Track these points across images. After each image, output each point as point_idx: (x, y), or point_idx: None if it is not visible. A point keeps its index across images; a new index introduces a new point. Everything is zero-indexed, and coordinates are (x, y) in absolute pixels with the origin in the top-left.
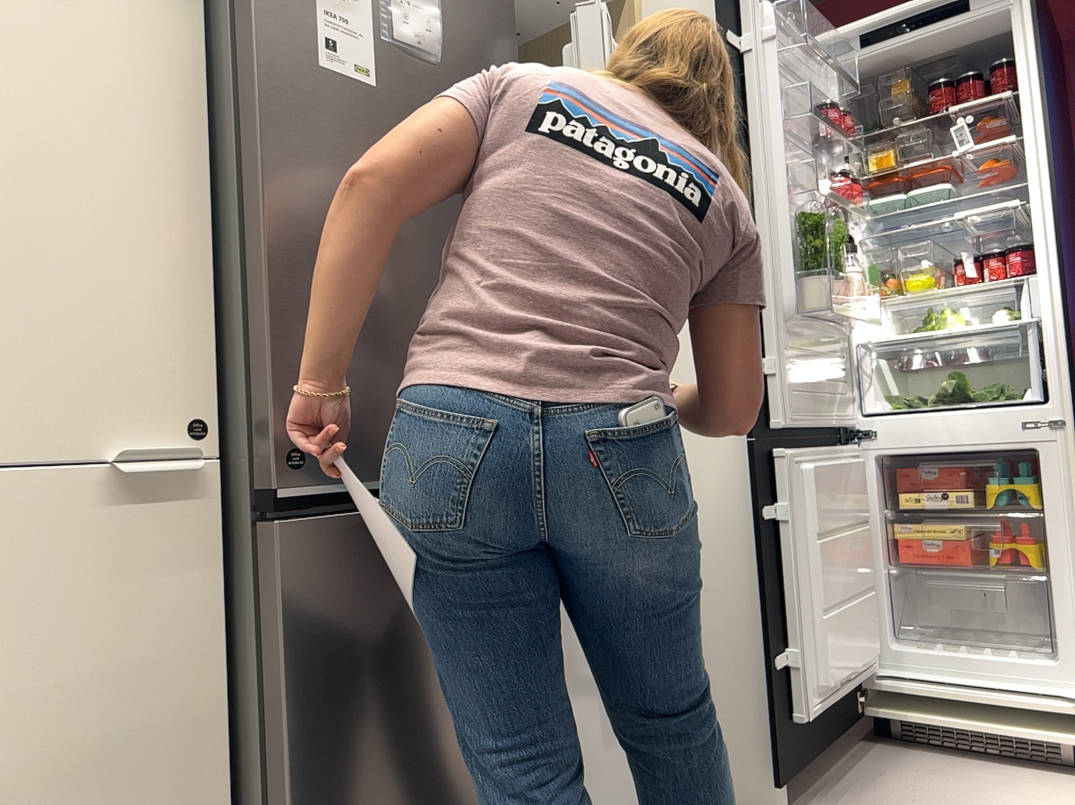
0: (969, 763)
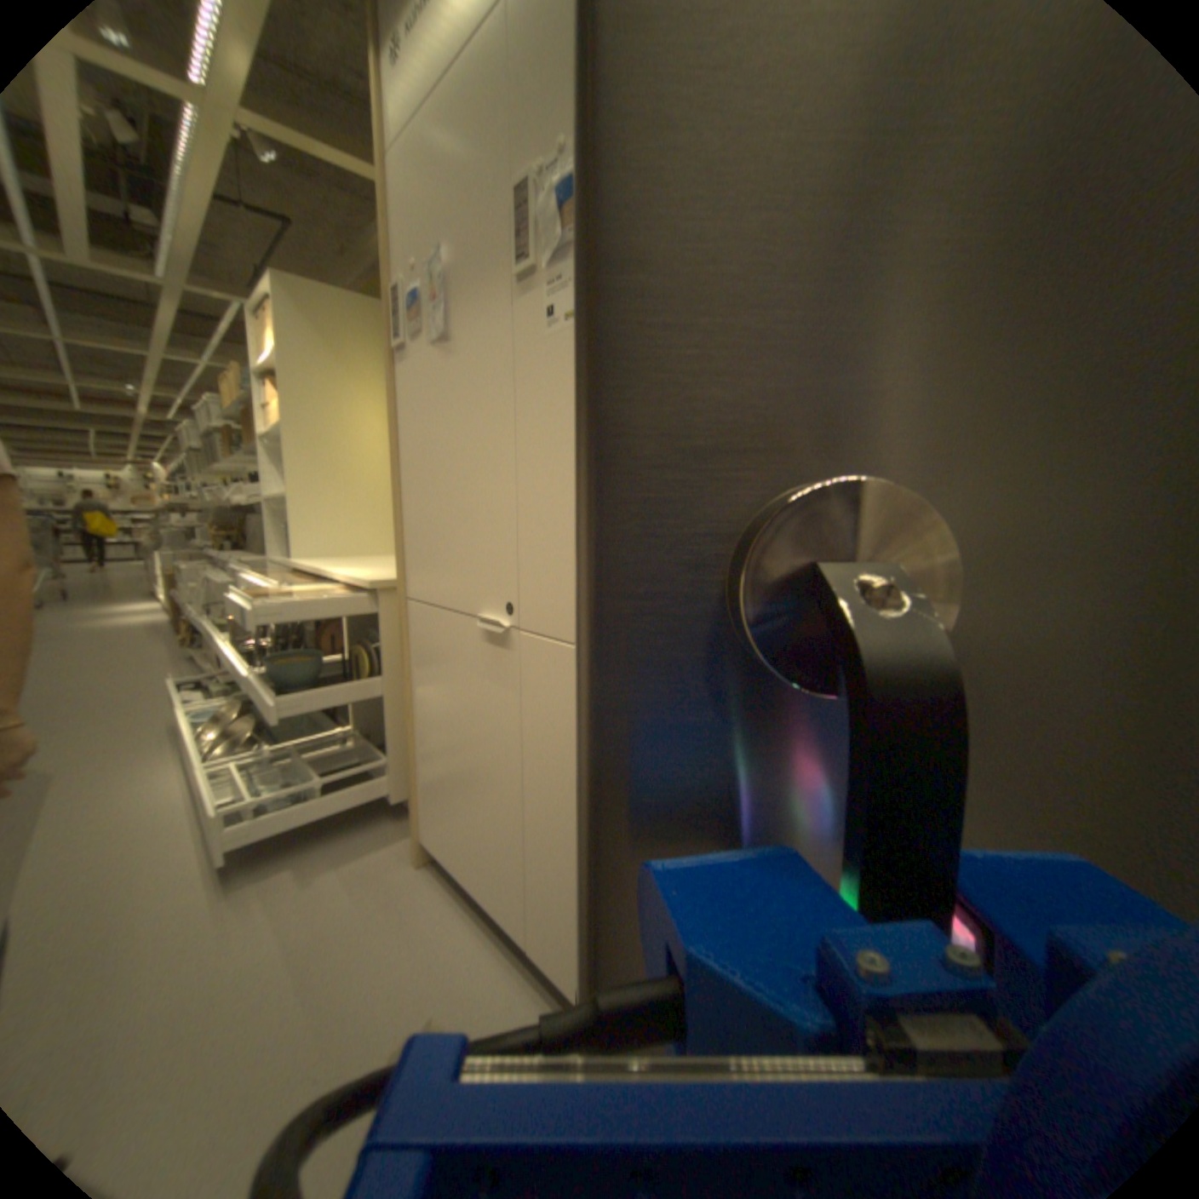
0: None
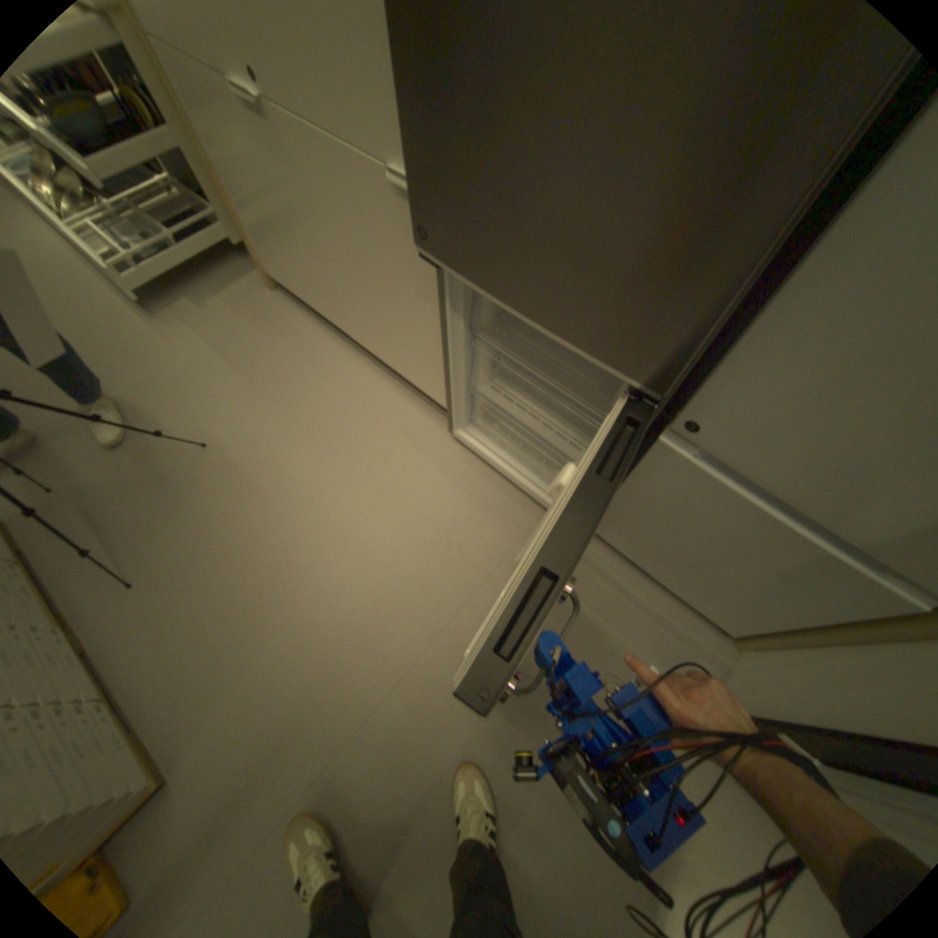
0: None
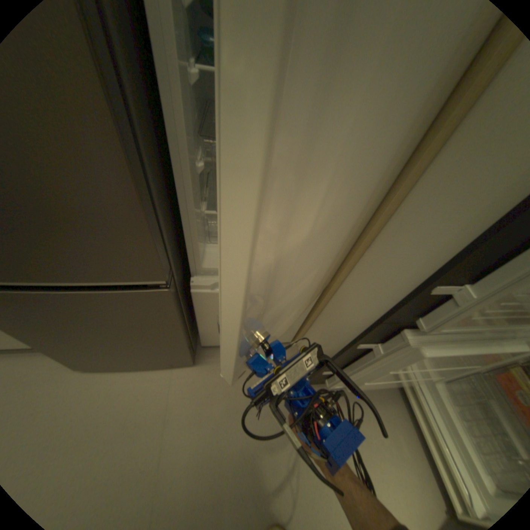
0: (407, 434)
